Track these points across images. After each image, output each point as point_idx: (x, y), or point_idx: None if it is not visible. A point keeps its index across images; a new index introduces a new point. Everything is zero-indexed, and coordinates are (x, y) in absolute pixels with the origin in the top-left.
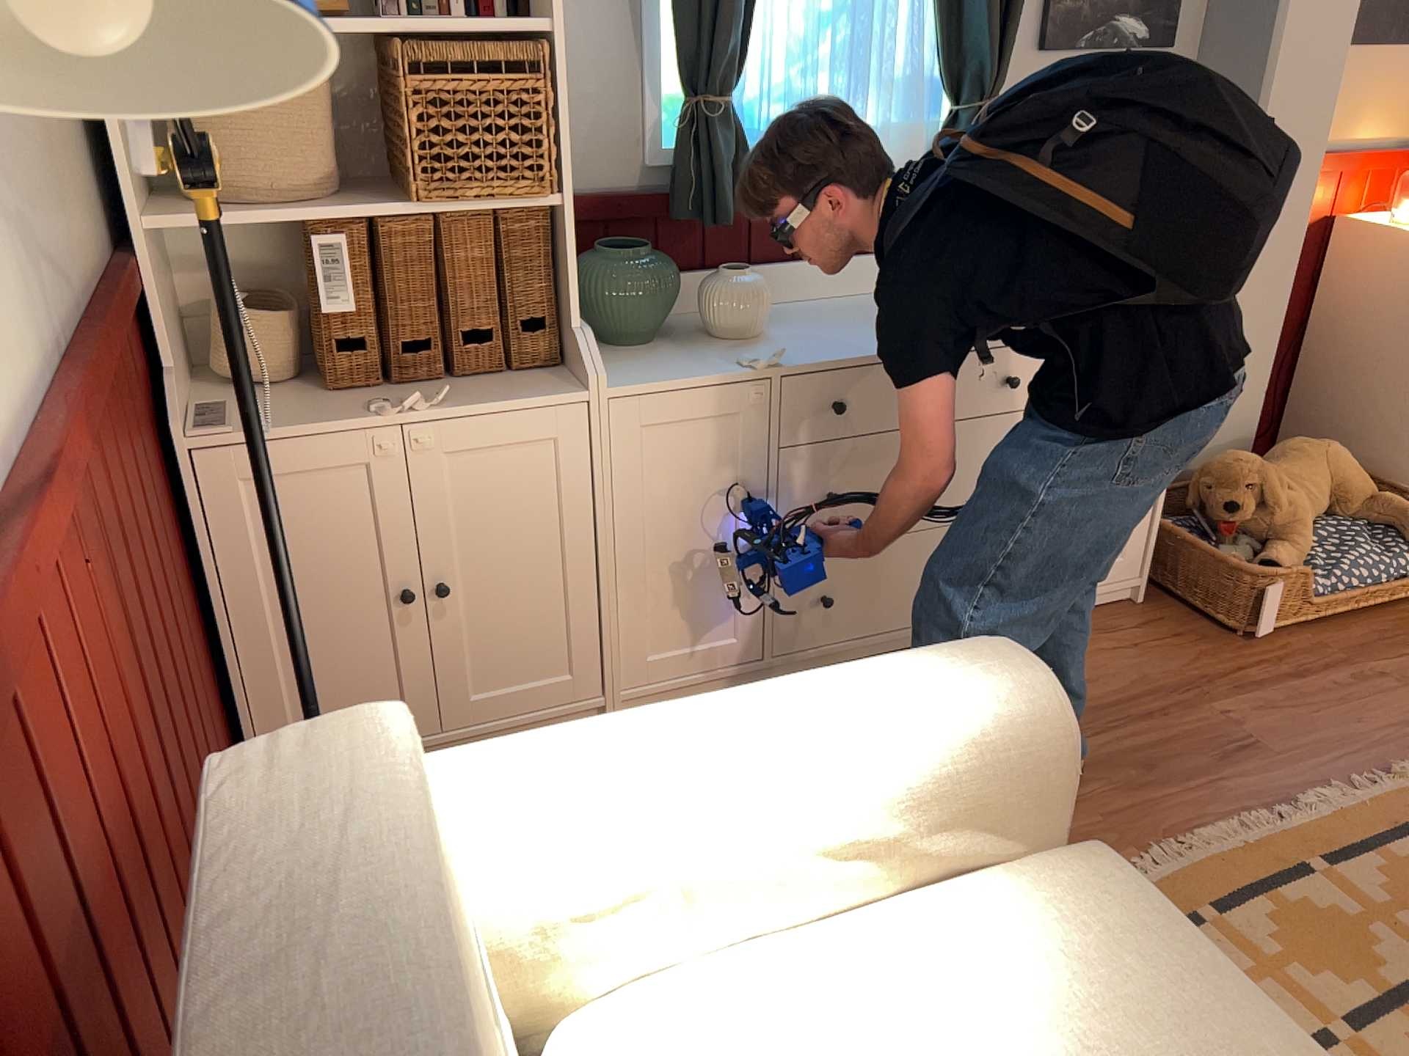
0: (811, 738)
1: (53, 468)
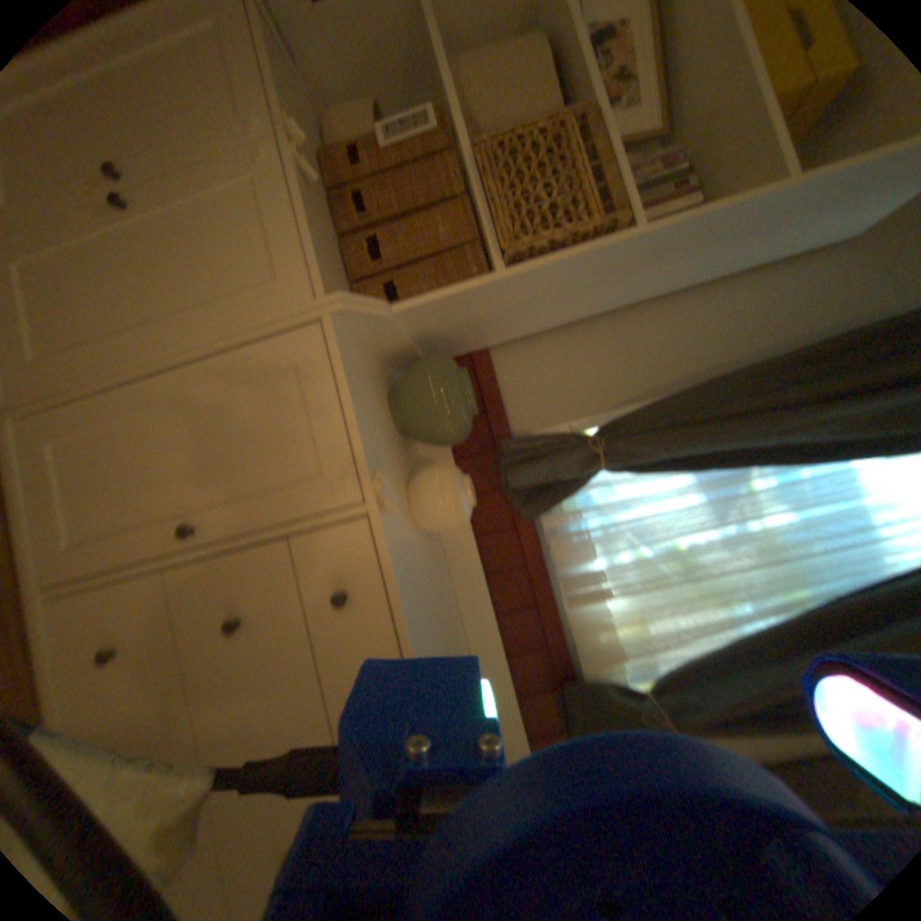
0: None
1: None
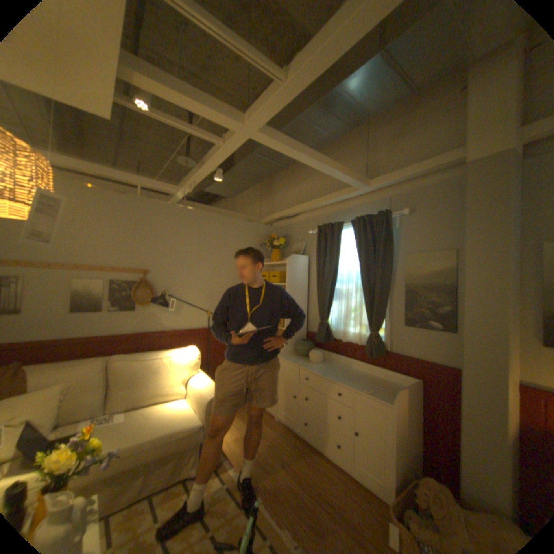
0: (201, 385)
1: (196, 332)
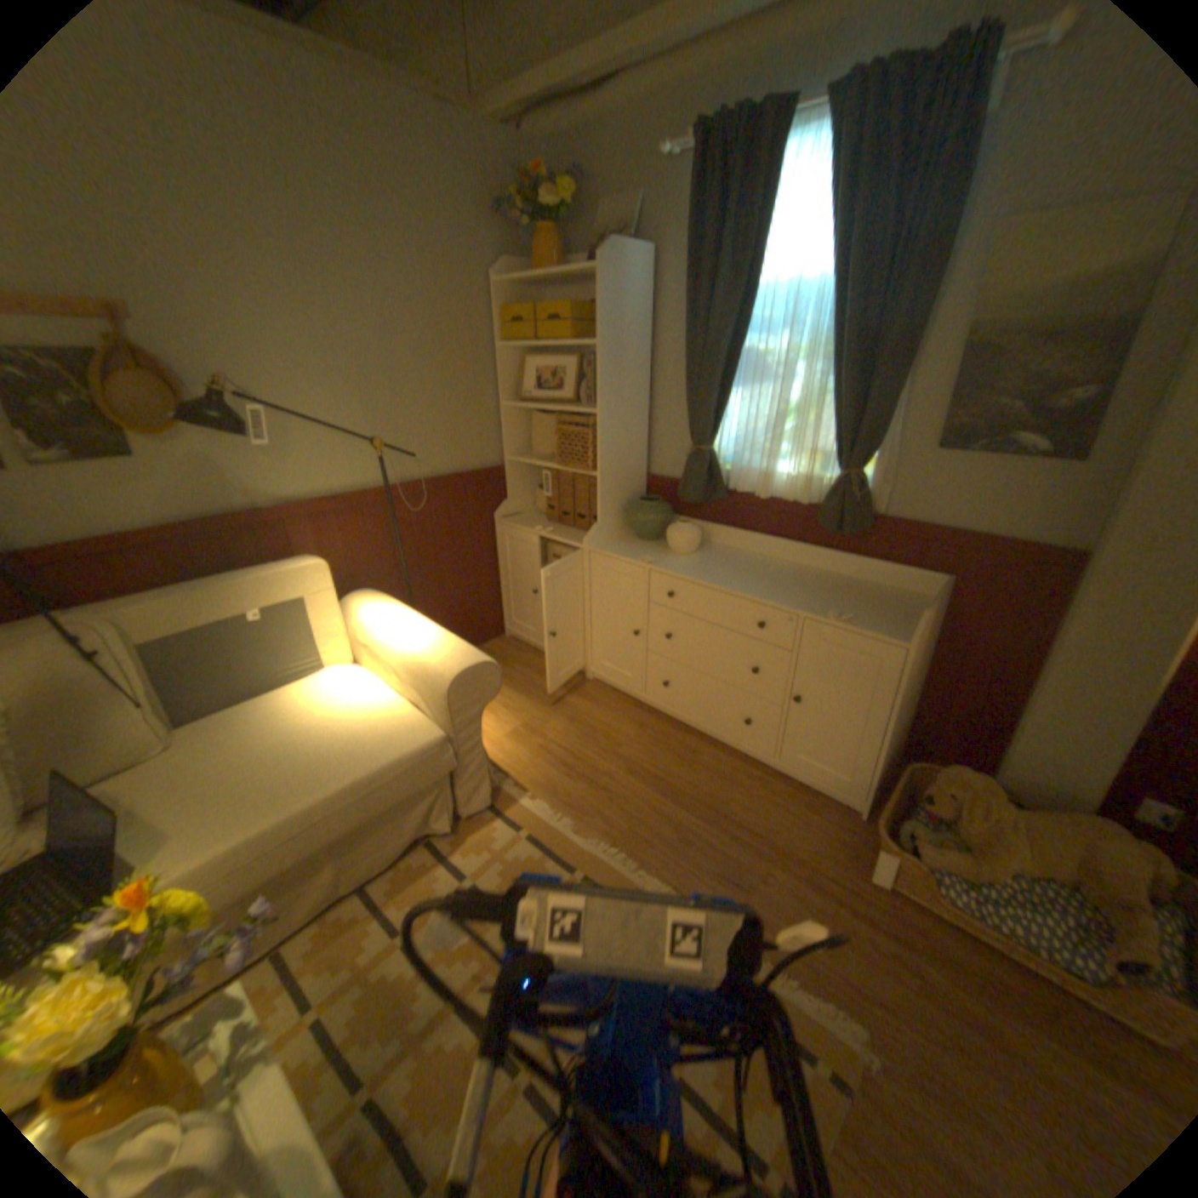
0: (412, 640)
1: (353, 499)
